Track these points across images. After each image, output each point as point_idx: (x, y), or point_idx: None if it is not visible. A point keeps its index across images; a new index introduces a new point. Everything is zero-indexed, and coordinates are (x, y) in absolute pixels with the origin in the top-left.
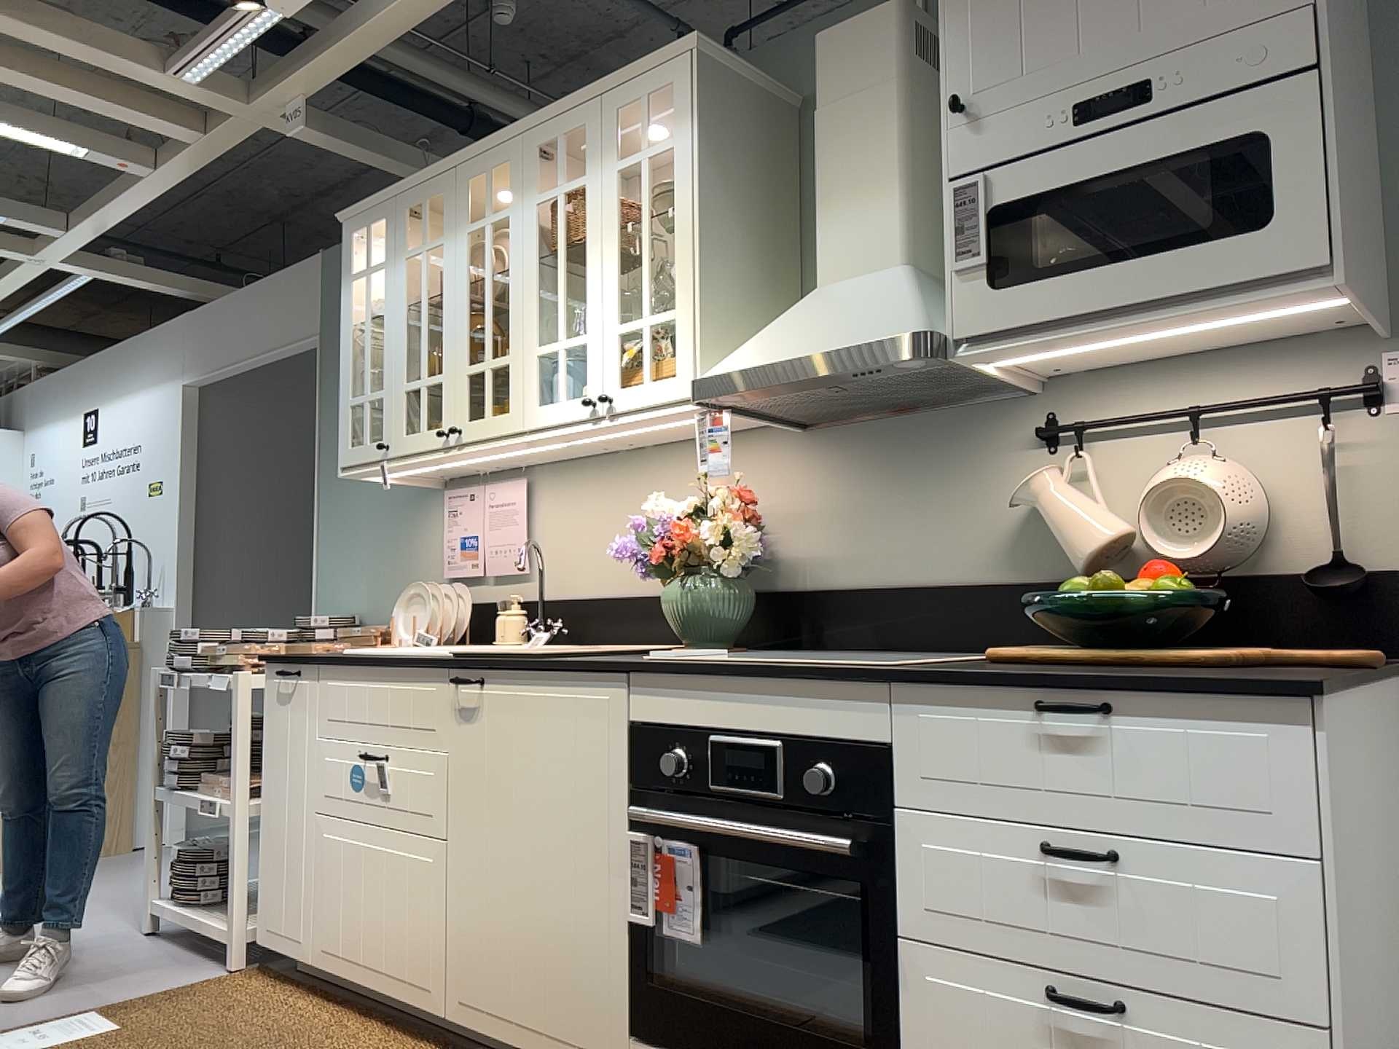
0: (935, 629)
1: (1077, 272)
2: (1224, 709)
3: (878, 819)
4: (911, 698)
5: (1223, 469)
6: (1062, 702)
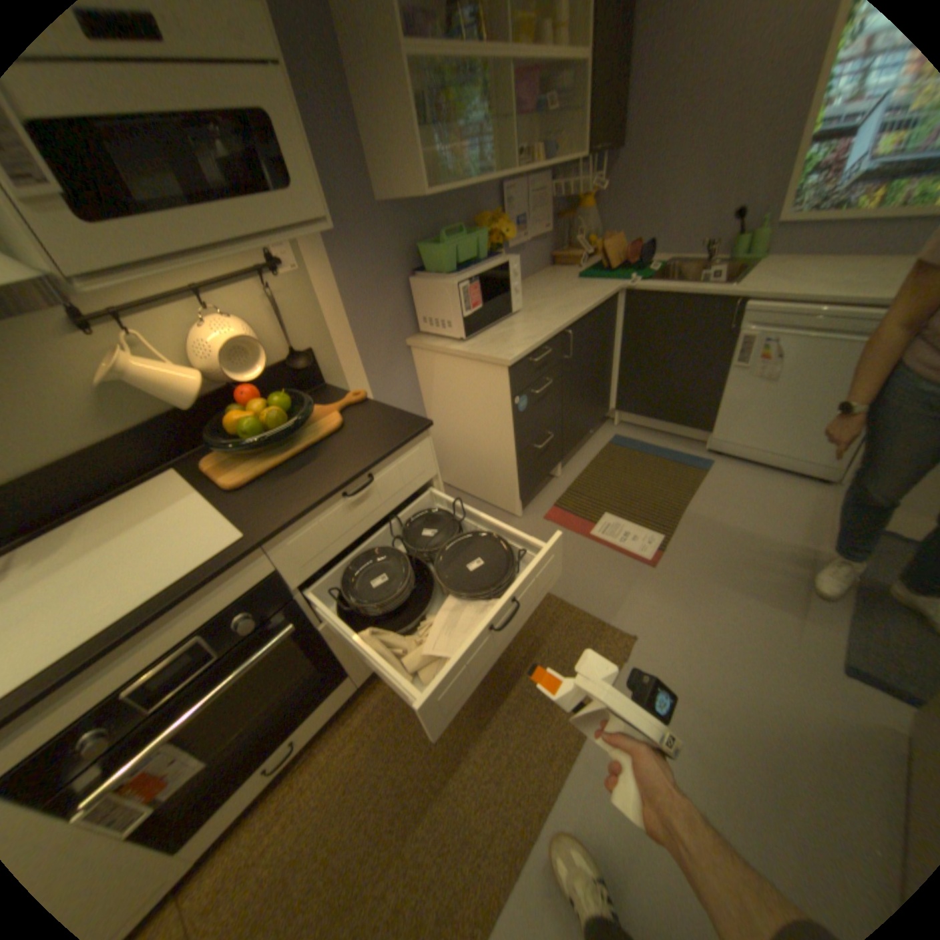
0: (73, 493)
1: (173, 212)
2: (405, 449)
3: (283, 604)
4: (276, 541)
5: (240, 325)
6: (353, 487)
